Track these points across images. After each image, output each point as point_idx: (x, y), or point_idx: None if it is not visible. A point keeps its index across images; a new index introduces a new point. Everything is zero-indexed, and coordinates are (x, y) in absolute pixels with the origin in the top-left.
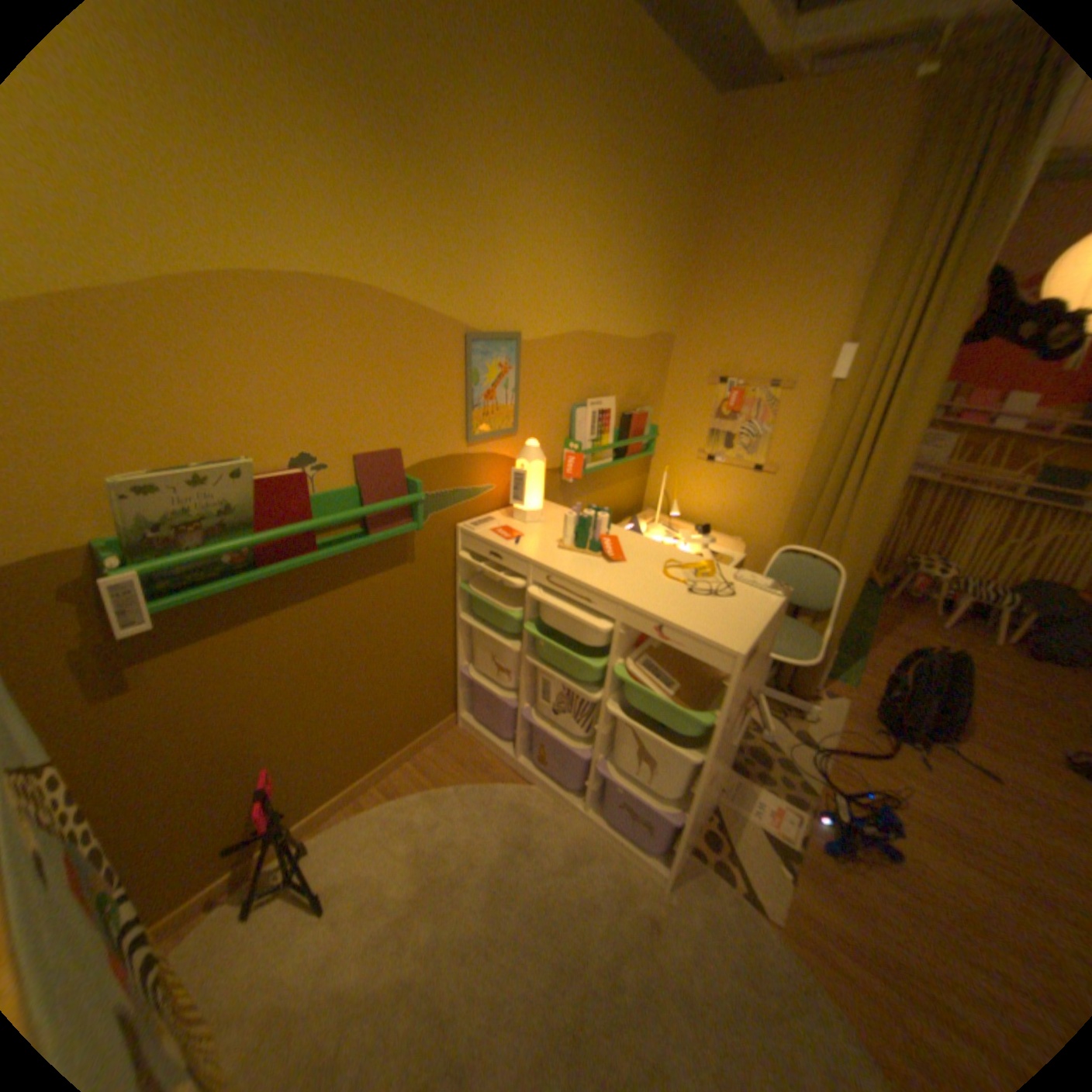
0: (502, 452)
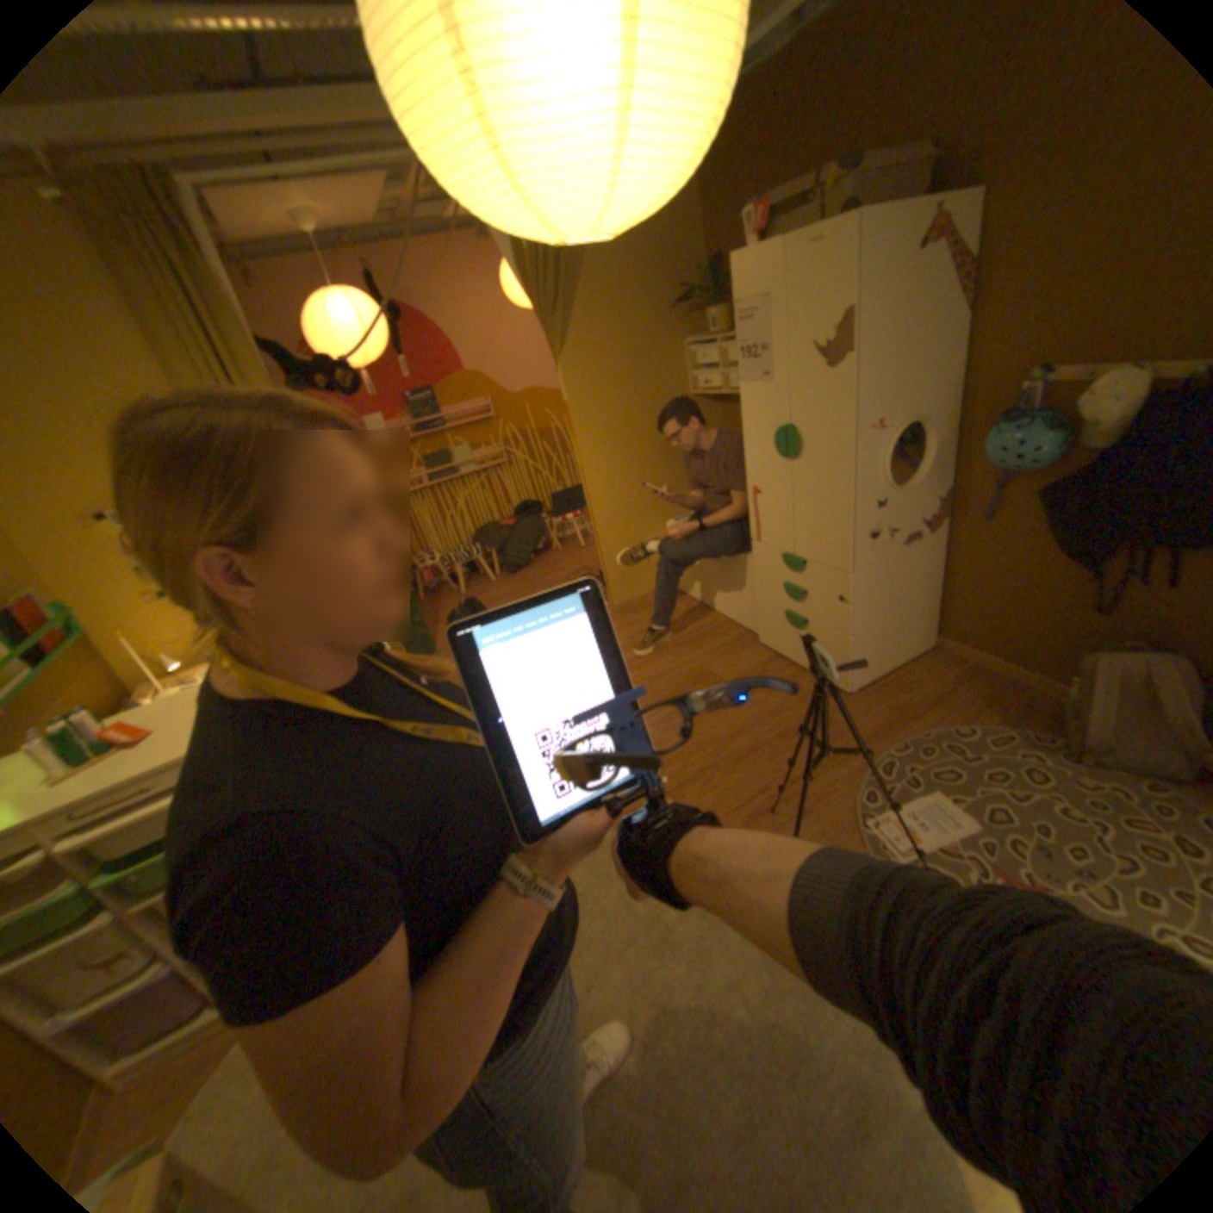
0: None
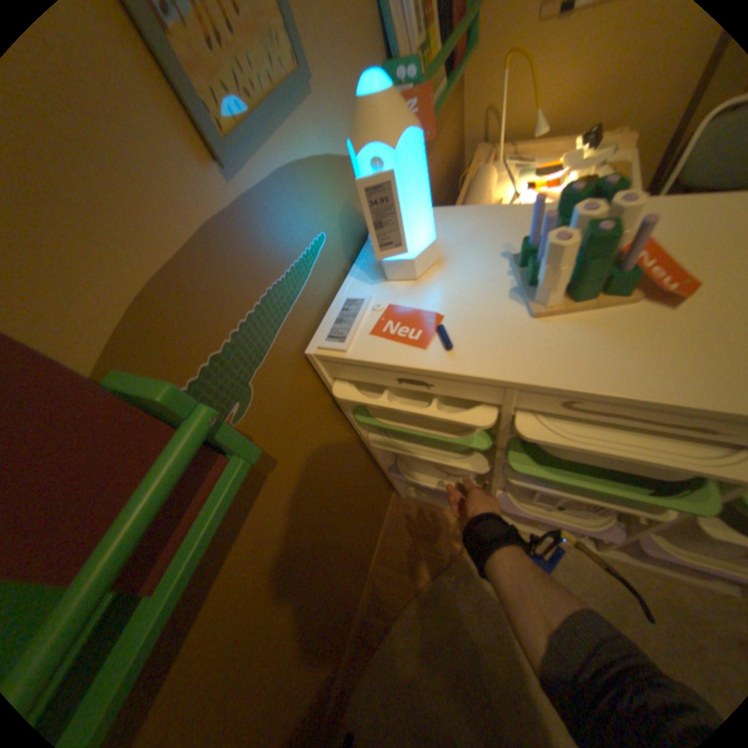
0: (306, 148)
